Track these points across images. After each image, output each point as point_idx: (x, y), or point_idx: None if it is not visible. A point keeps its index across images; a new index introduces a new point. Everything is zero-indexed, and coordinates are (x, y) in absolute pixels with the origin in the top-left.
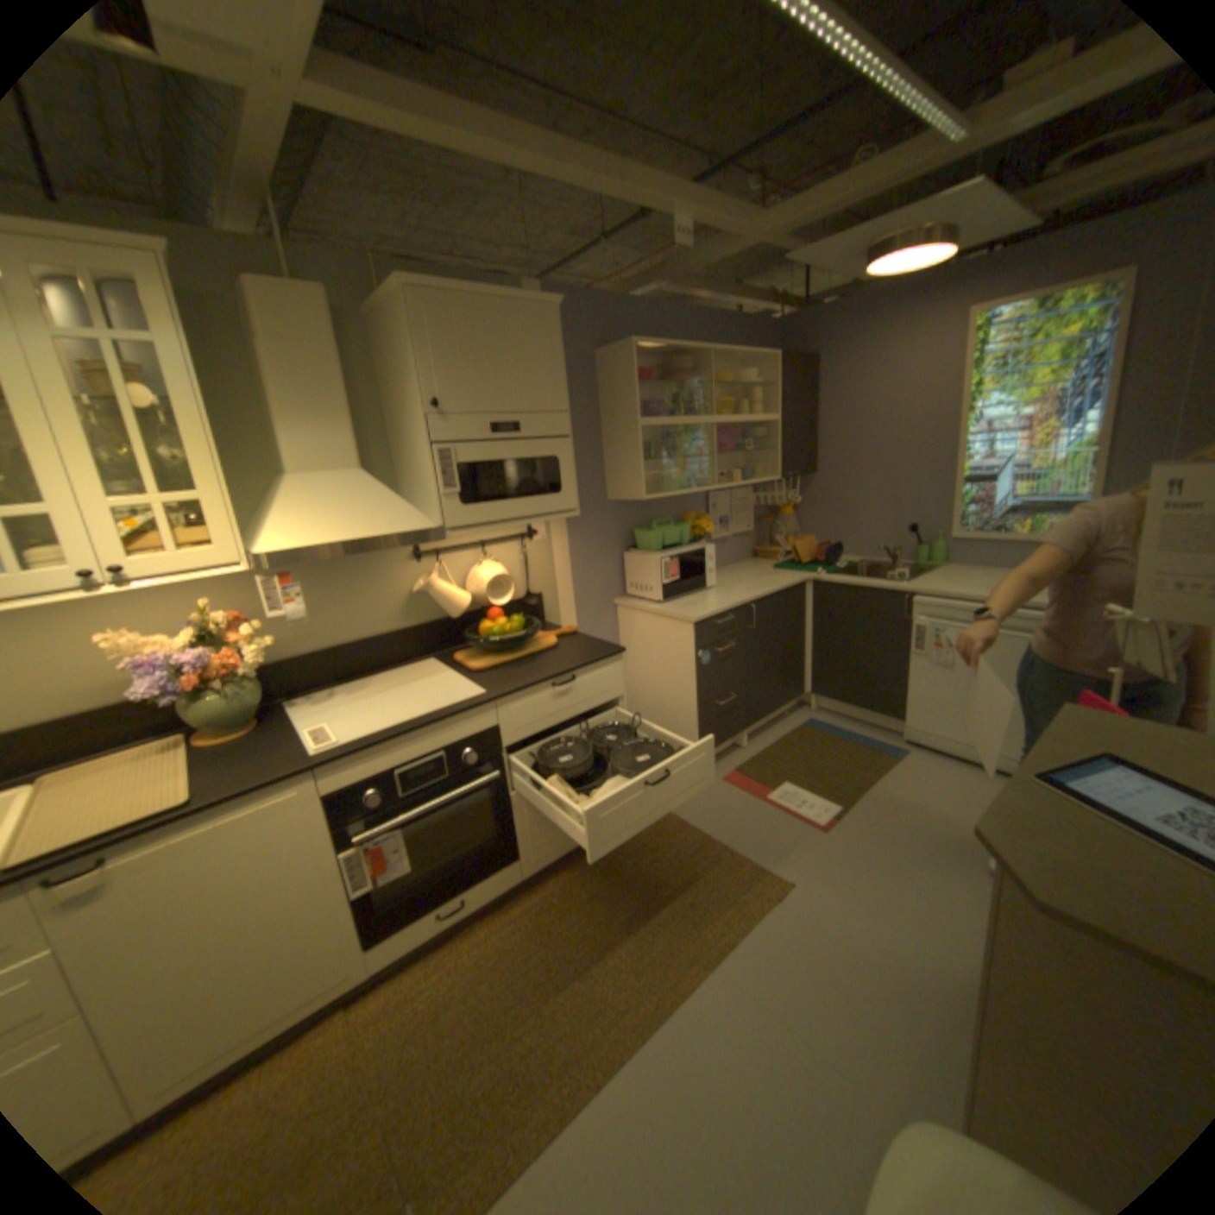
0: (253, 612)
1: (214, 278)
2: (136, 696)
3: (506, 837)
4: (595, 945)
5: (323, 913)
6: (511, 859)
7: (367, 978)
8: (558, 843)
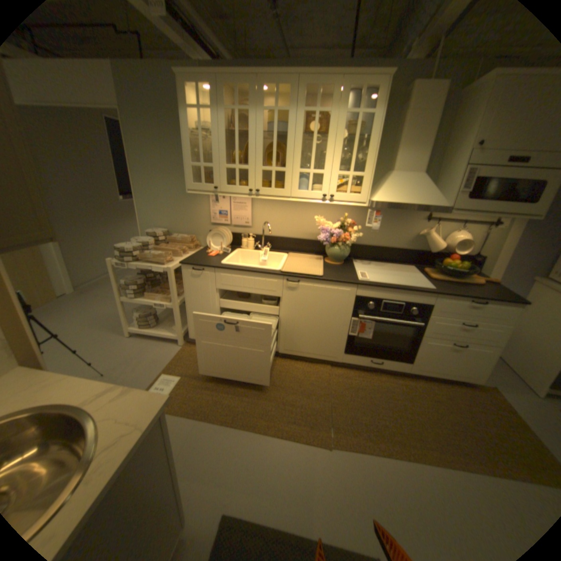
0: (357, 223)
1: (402, 82)
2: (319, 238)
3: (413, 352)
4: (433, 418)
5: (340, 333)
6: (410, 362)
7: (342, 362)
8: (434, 370)
